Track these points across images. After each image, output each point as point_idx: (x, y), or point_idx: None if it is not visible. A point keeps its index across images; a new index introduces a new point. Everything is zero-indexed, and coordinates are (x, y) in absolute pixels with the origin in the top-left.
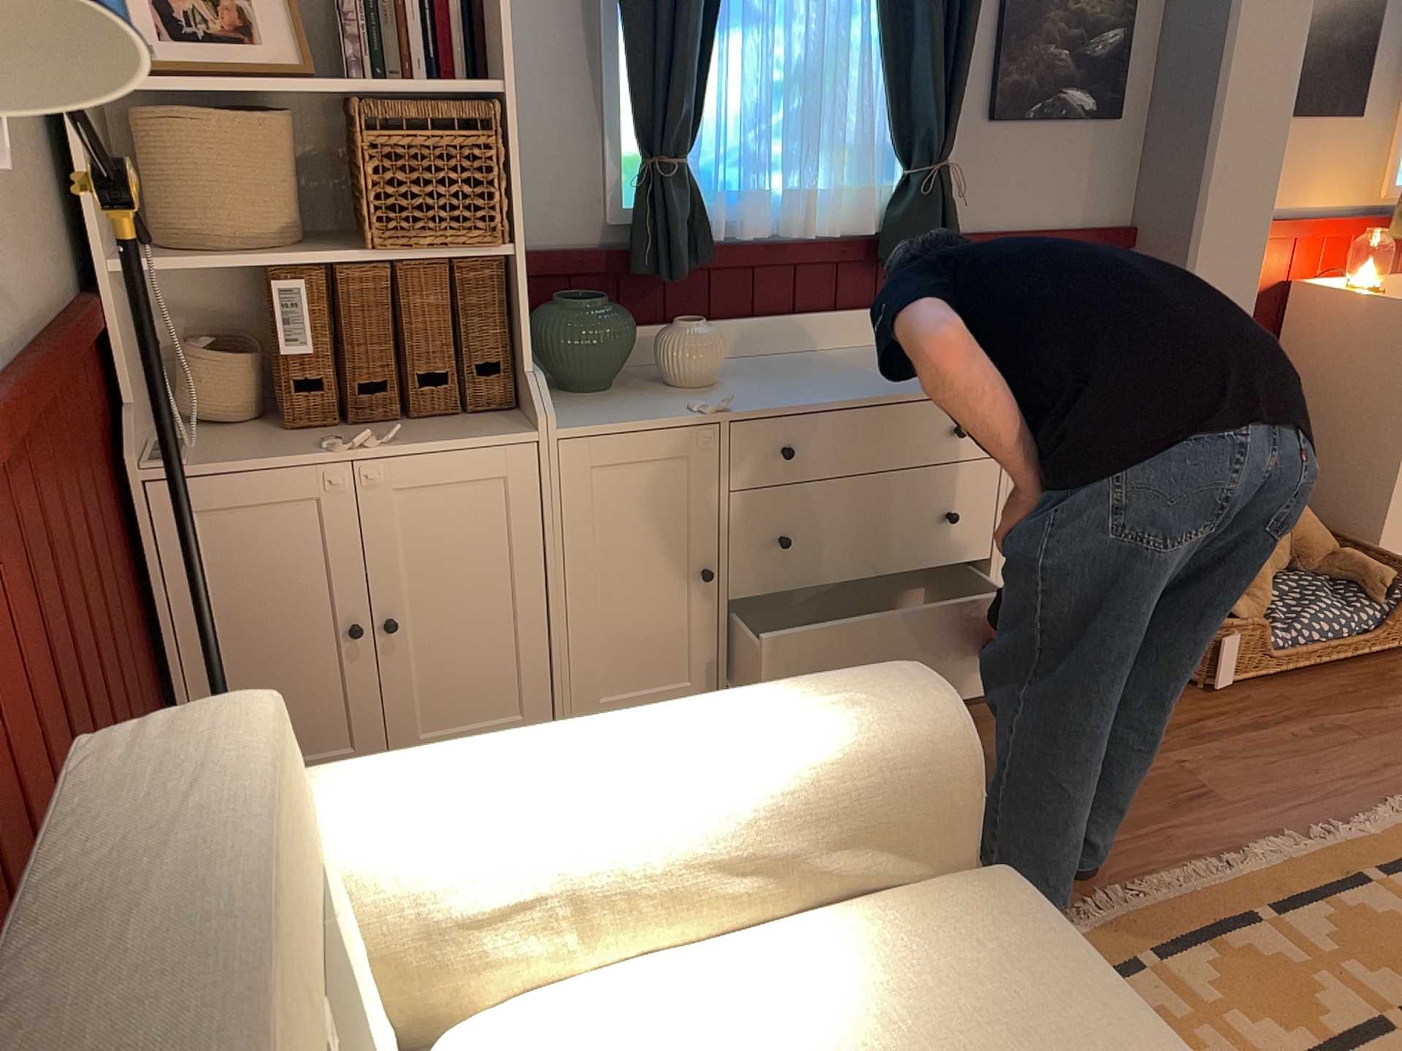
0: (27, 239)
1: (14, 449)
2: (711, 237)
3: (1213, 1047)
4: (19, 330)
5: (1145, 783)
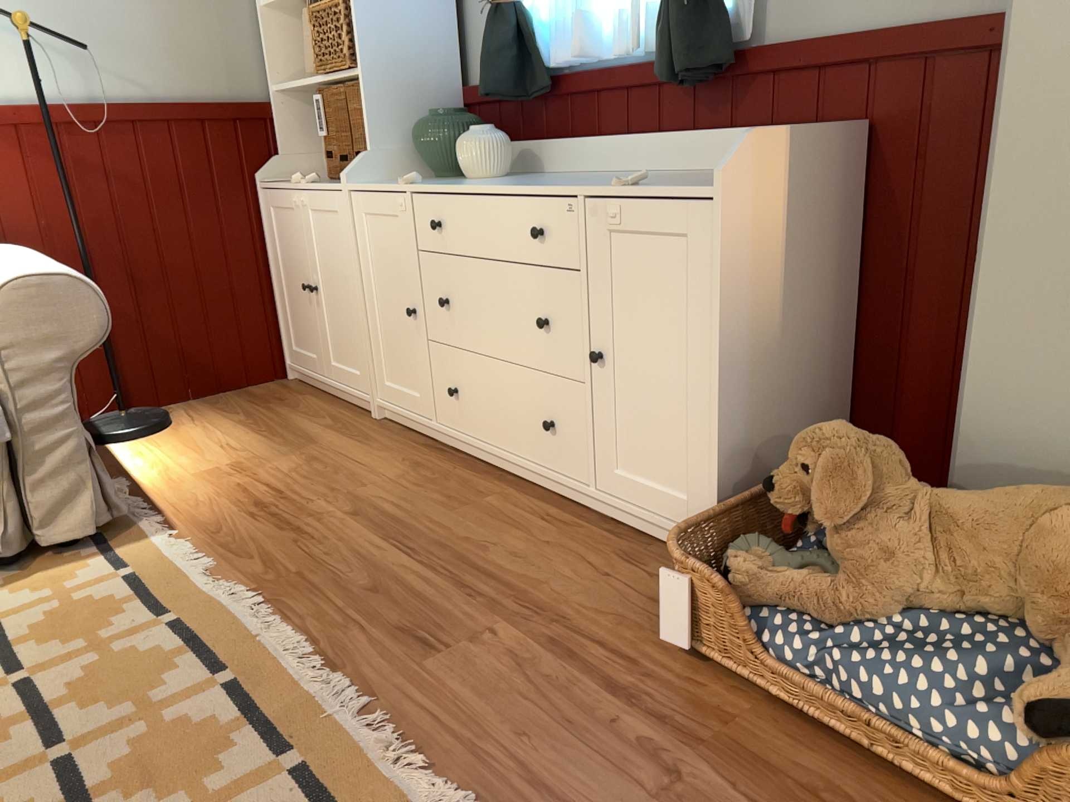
0: (193, 68)
1: (94, 134)
2: (543, 66)
3: (67, 648)
4: (153, 99)
5: (440, 612)
